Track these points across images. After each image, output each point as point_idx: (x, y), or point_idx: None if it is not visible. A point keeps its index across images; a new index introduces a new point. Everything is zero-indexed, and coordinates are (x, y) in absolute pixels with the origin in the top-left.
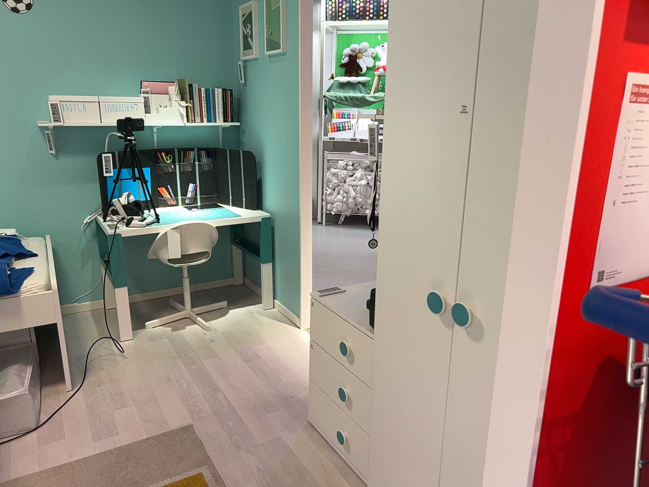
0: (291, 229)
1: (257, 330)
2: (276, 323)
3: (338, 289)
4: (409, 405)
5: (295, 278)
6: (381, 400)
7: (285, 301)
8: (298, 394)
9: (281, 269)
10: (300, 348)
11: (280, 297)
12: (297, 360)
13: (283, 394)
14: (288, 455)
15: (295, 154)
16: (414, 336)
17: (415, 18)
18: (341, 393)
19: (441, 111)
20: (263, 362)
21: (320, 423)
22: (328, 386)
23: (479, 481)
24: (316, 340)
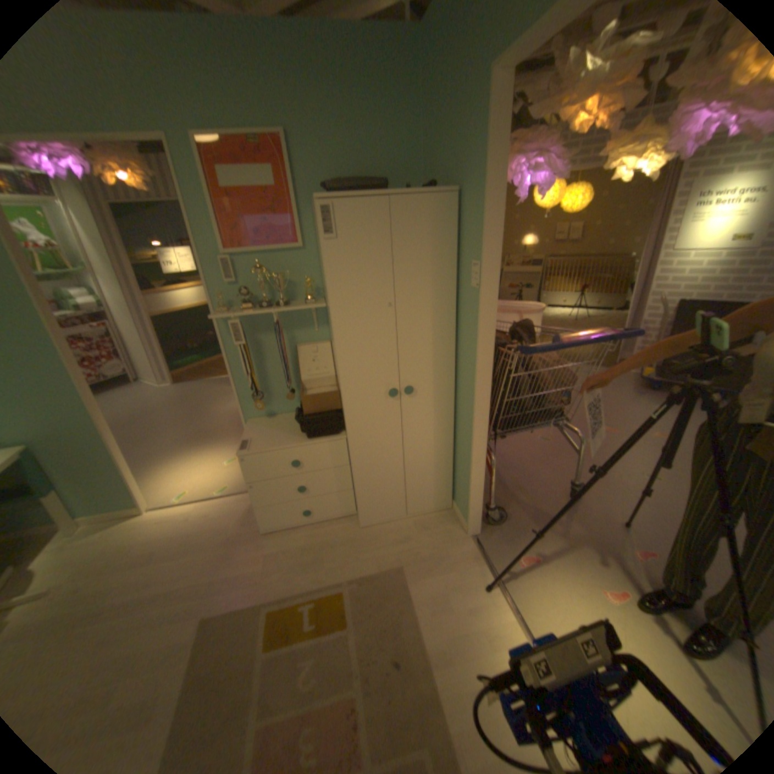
0: (79, 442)
1: (100, 547)
2: (107, 529)
3: (244, 441)
4: (378, 448)
5: (108, 480)
6: (358, 459)
7: (96, 509)
8: (225, 534)
9: (73, 486)
10: (167, 521)
11: (83, 512)
12: (183, 526)
13: (216, 543)
14: (282, 552)
15: (53, 371)
16: (375, 416)
17: (347, 266)
18: (298, 489)
19: (374, 310)
20: (161, 550)
21: (276, 524)
22: (278, 497)
23: (421, 448)
24: (254, 480)
